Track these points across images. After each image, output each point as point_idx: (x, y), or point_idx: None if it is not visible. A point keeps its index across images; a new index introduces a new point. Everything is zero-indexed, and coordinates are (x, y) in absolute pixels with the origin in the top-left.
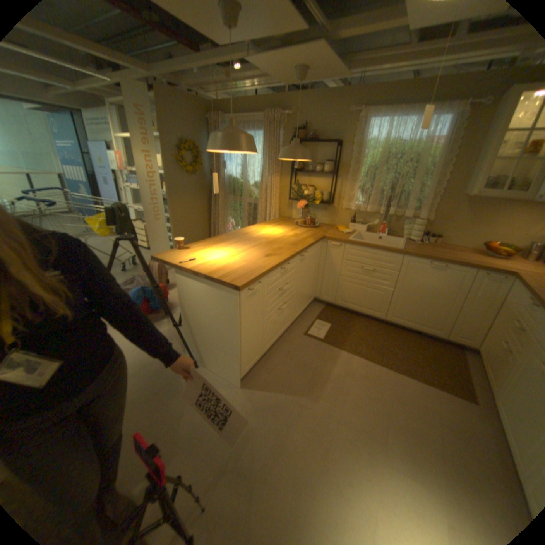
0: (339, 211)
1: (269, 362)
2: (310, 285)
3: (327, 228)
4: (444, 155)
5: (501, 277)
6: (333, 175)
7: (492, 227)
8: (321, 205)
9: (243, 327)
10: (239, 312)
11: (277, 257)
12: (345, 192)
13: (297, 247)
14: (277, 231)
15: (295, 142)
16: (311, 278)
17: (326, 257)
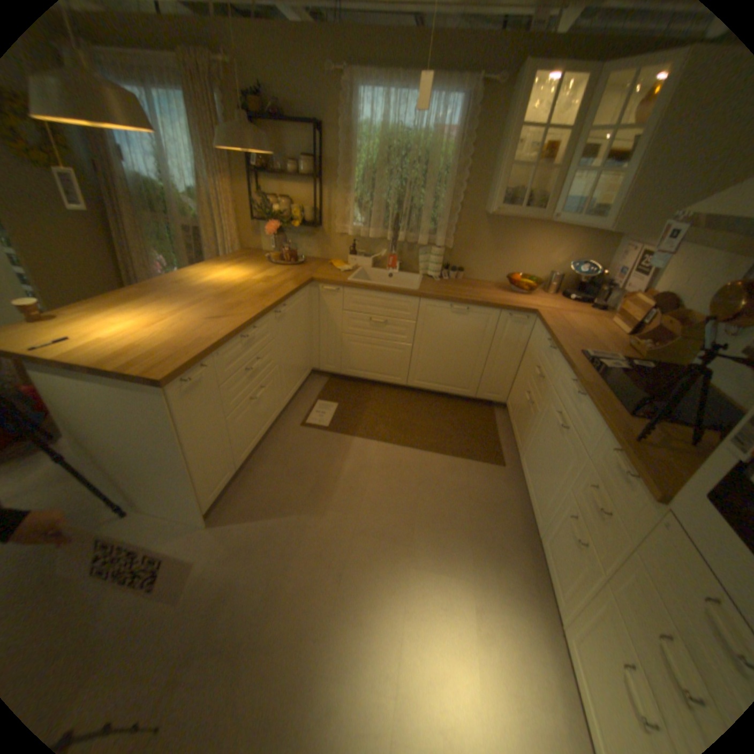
0: (332, 239)
1: (251, 477)
2: (302, 353)
3: (318, 265)
4: (458, 156)
5: (523, 318)
6: (316, 180)
7: (514, 256)
8: (305, 229)
9: (189, 441)
10: (173, 420)
11: (234, 319)
12: (337, 209)
13: (269, 299)
14: (237, 274)
15: (240, 118)
16: (302, 342)
17: (321, 310)
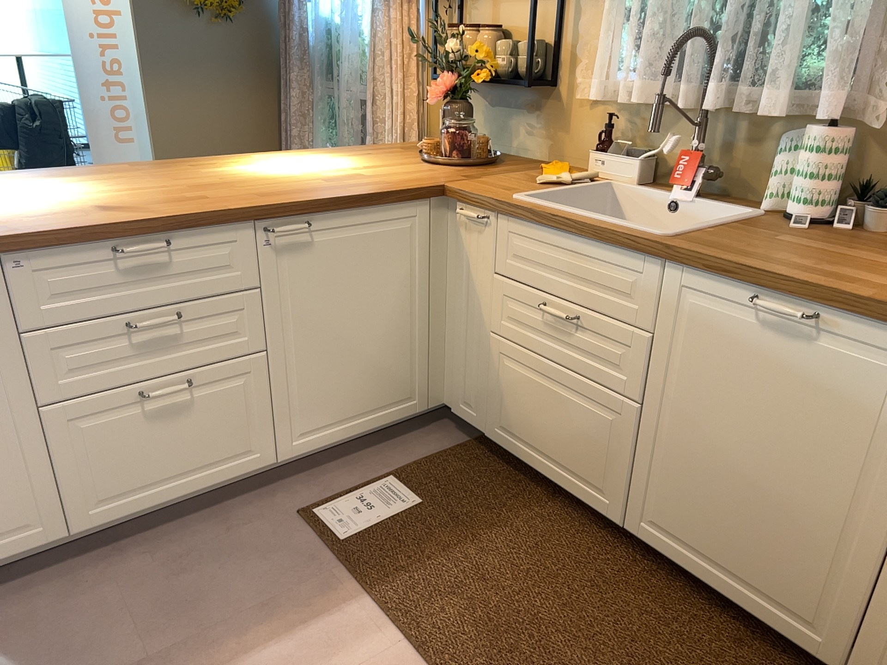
0: (572, 114)
1: (104, 565)
2: (387, 353)
3: (511, 170)
4: None
5: None
6: None
7: None
8: (526, 95)
9: None
10: None
11: (128, 214)
12: (582, 41)
13: (266, 200)
14: (319, 165)
15: None
16: (387, 326)
17: (457, 264)
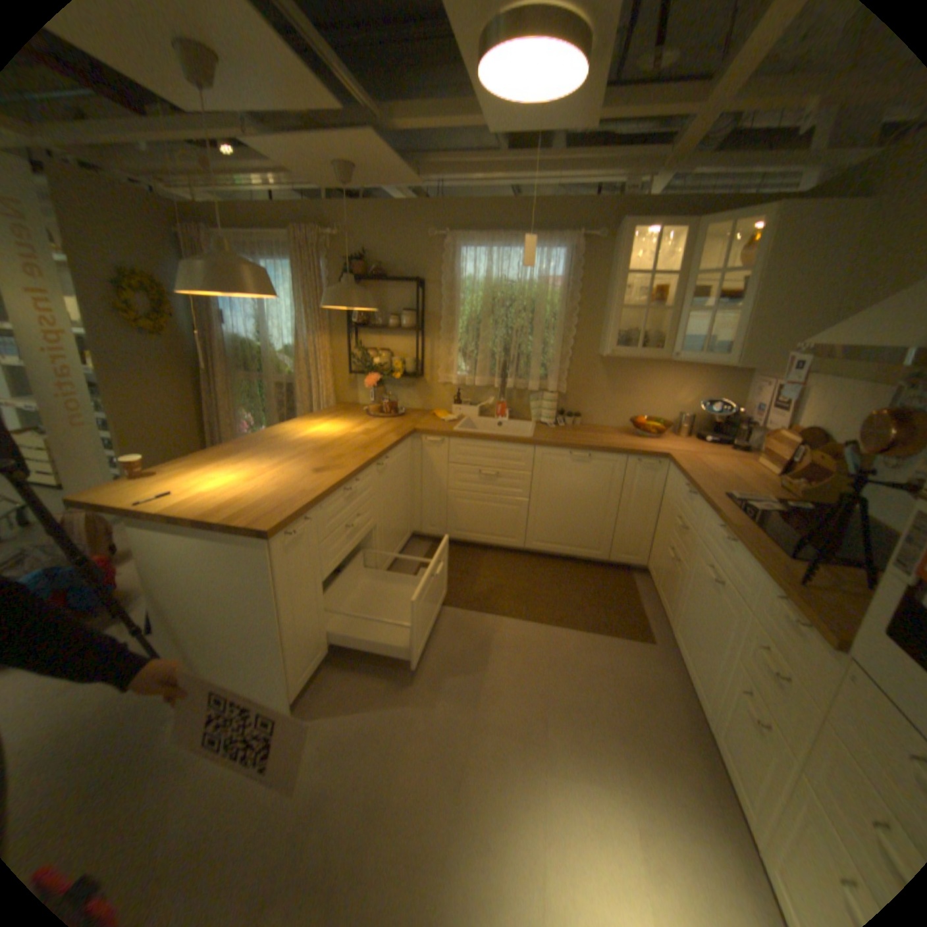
0: (434, 388)
1: (344, 660)
2: (402, 512)
3: (420, 416)
4: (564, 303)
5: (653, 463)
6: (418, 332)
7: (635, 397)
8: (405, 380)
9: (285, 605)
10: (273, 578)
11: (337, 470)
12: (440, 359)
13: (371, 450)
14: (334, 427)
15: (347, 280)
16: (402, 499)
17: (423, 463)
